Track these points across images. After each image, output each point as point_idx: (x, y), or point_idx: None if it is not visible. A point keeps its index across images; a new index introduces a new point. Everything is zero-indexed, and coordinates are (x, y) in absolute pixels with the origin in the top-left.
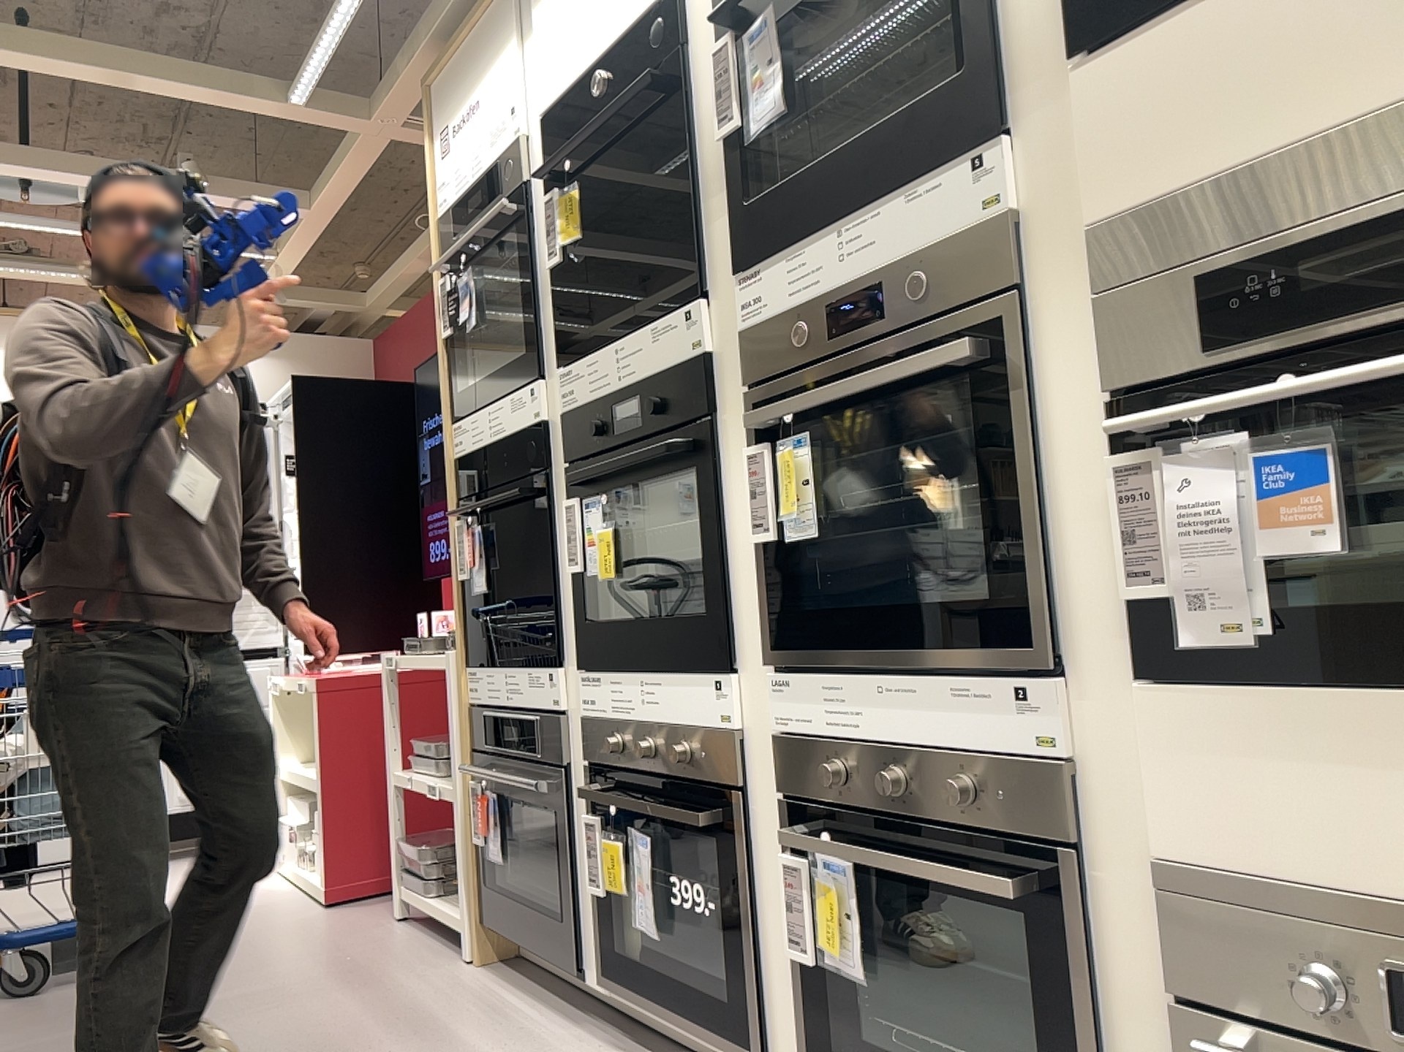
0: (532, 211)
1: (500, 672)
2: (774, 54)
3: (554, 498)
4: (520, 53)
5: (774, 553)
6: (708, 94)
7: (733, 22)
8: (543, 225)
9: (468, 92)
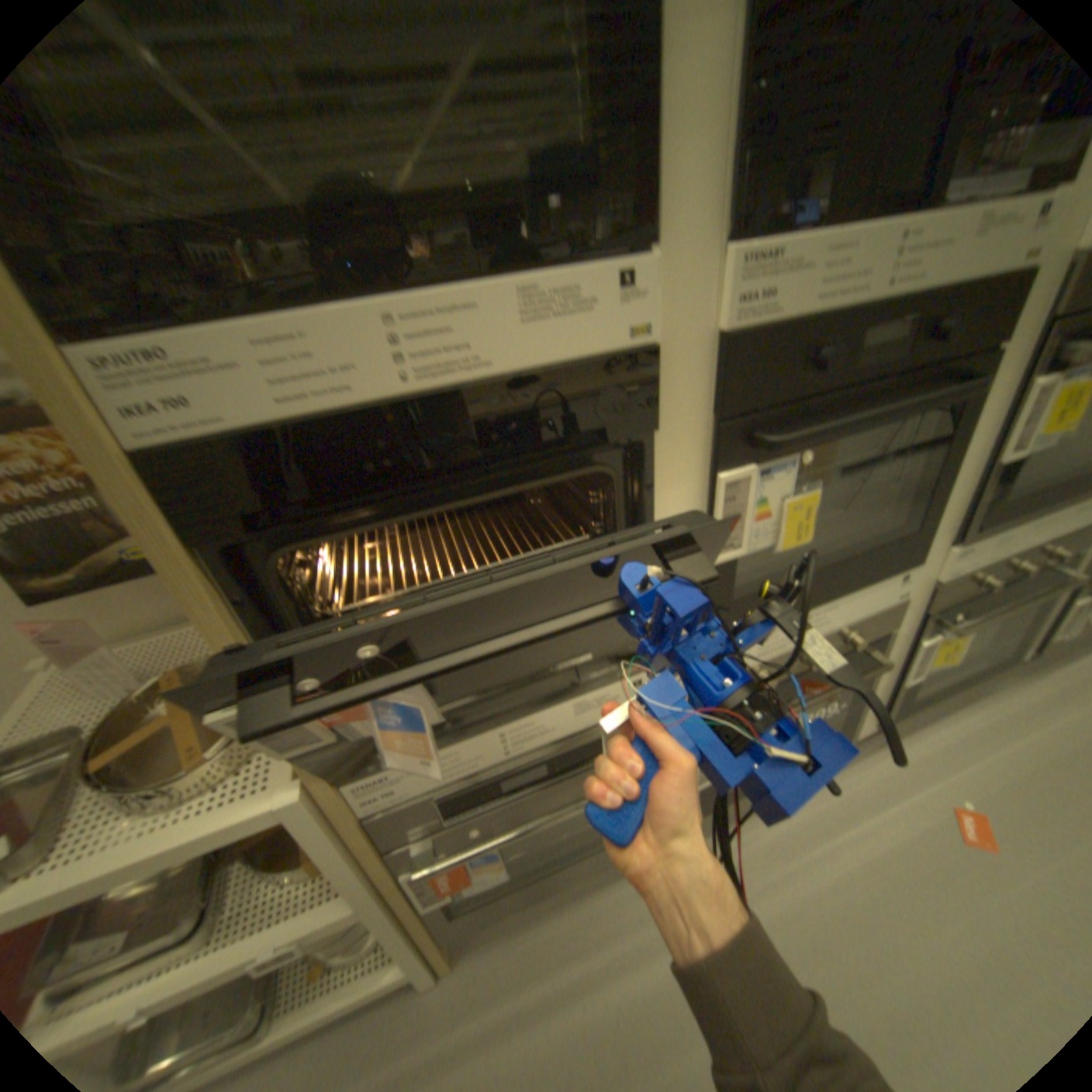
0: None
1: (482, 737)
2: None
3: (660, 474)
4: None
5: (1009, 466)
6: None
7: None
8: None
9: None
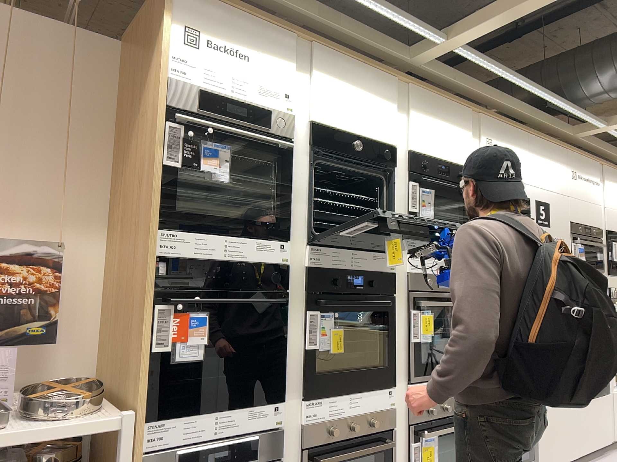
0: (293, 155)
1: (208, 415)
2: (433, 203)
3: (288, 308)
4: (296, 74)
5: (416, 345)
6: (401, 190)
7: (423, 183)
8: (300, 168)
9: (237, 40)
